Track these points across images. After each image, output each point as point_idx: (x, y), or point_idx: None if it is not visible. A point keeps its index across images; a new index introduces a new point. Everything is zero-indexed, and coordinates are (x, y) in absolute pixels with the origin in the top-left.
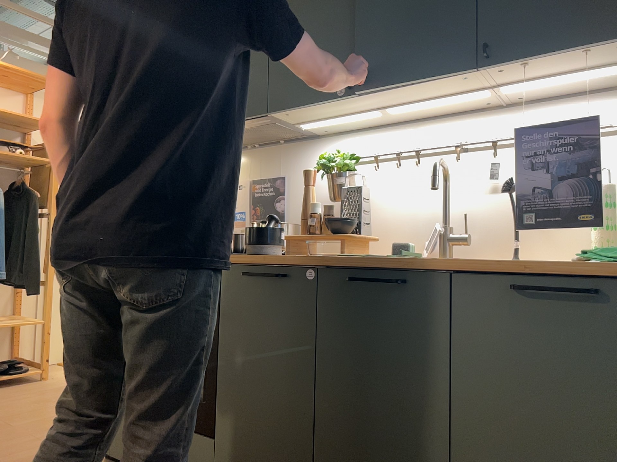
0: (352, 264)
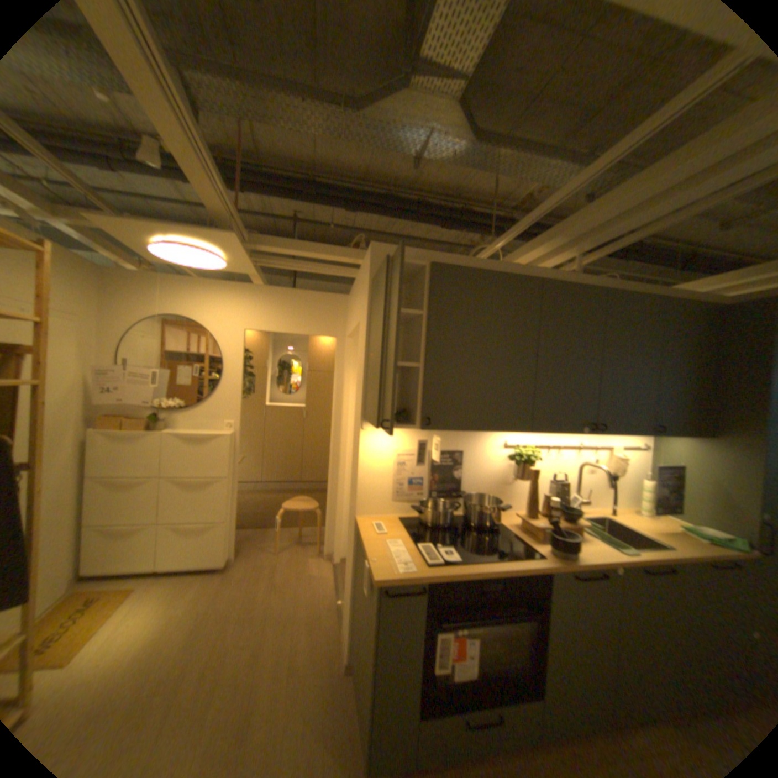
0: (648, 563)
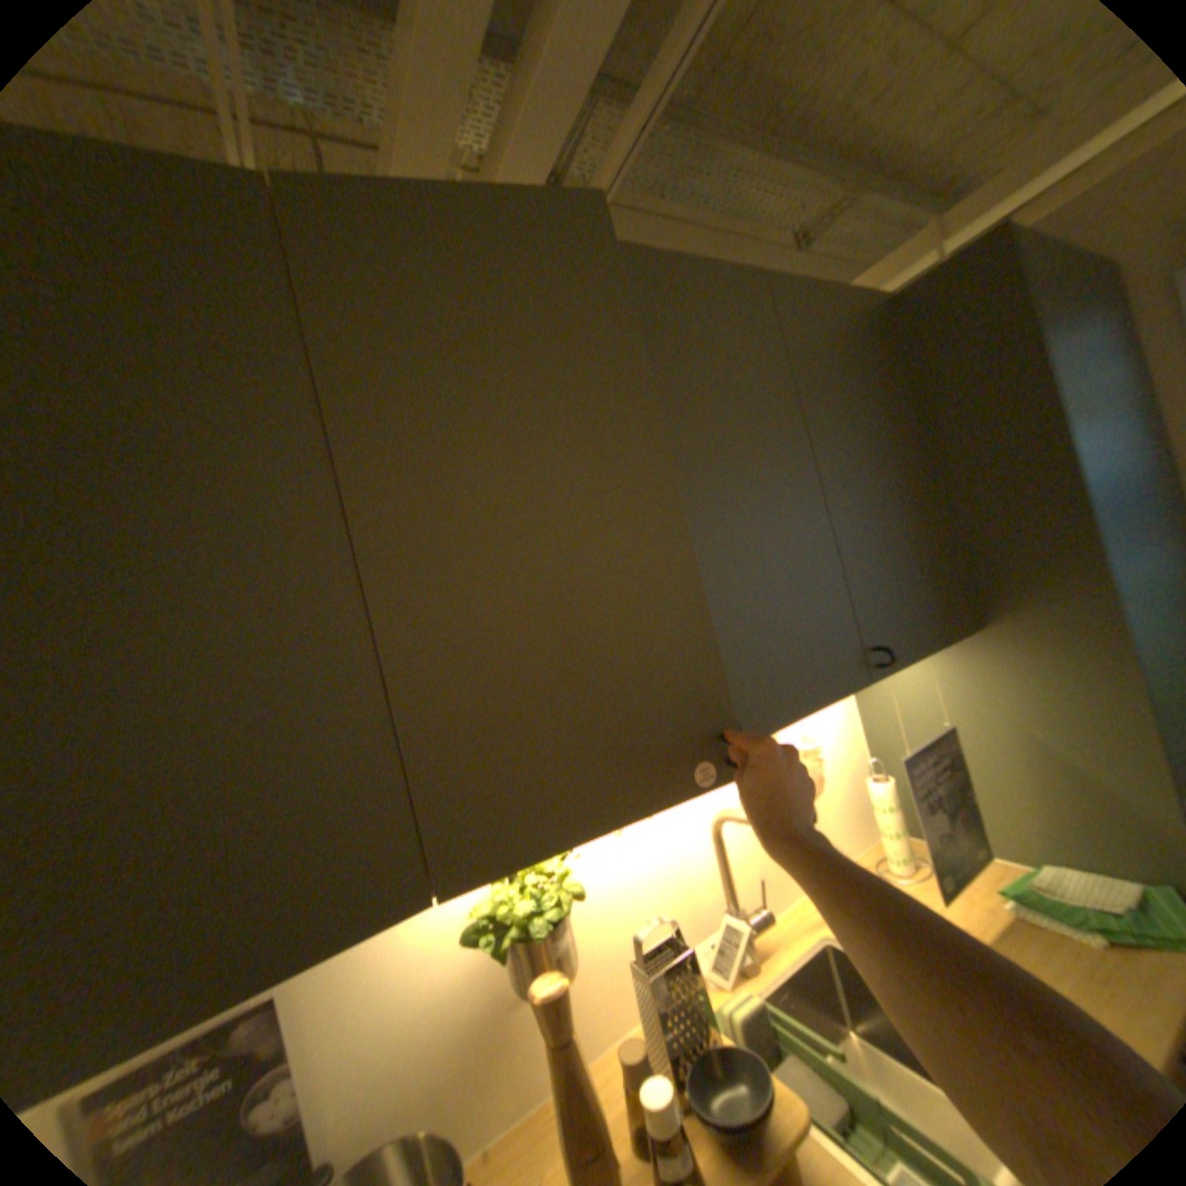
0: None
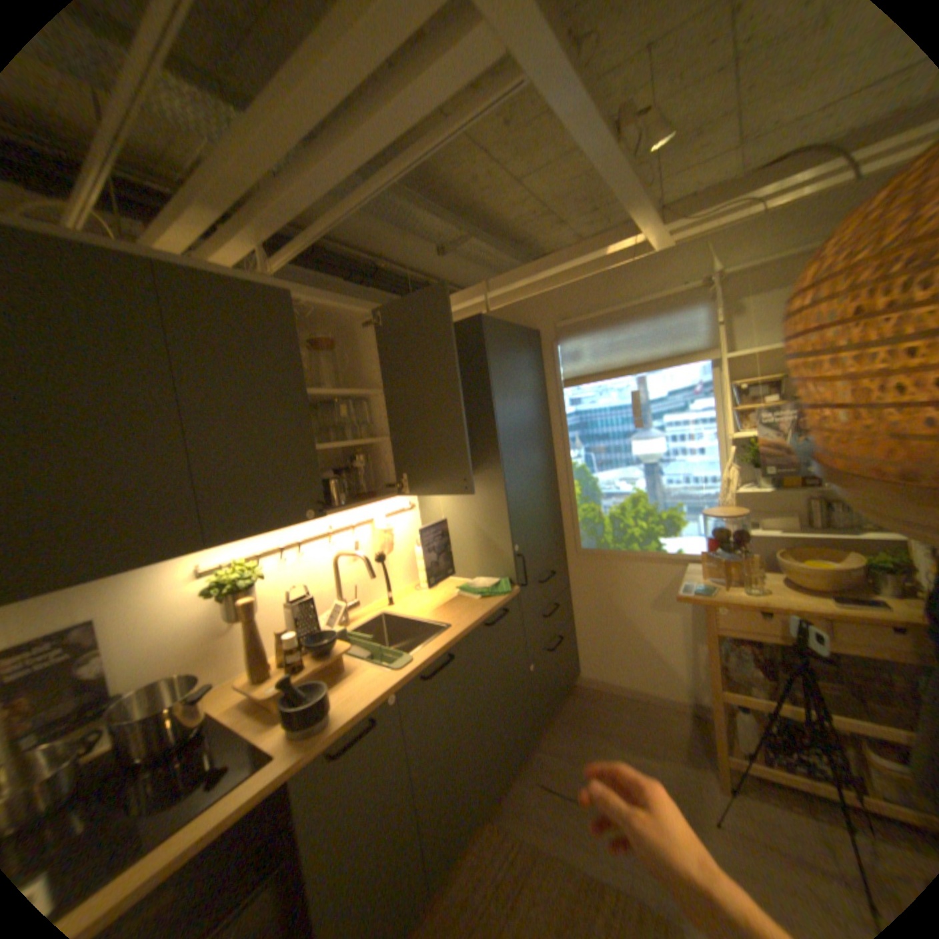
0: (423, 667)
